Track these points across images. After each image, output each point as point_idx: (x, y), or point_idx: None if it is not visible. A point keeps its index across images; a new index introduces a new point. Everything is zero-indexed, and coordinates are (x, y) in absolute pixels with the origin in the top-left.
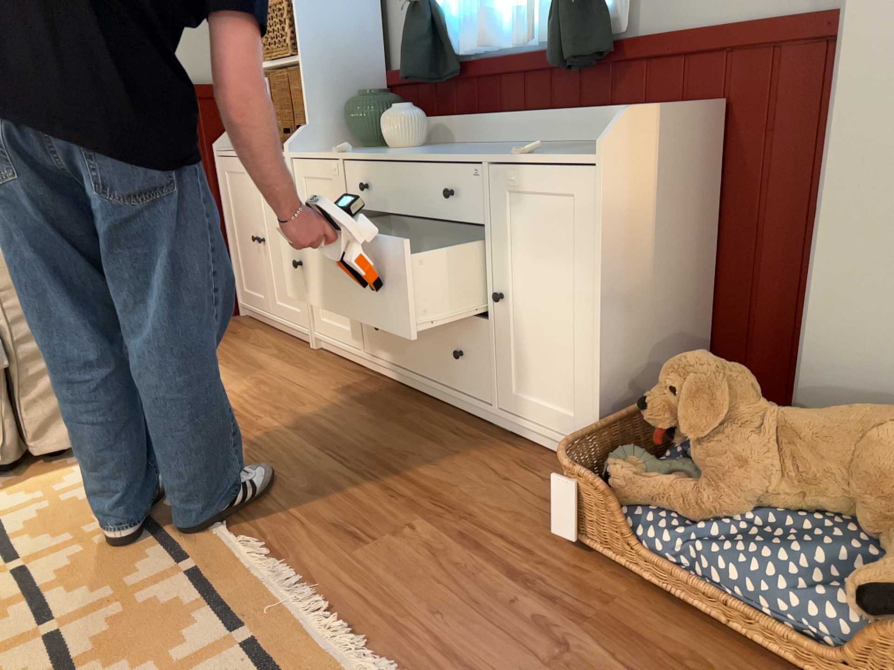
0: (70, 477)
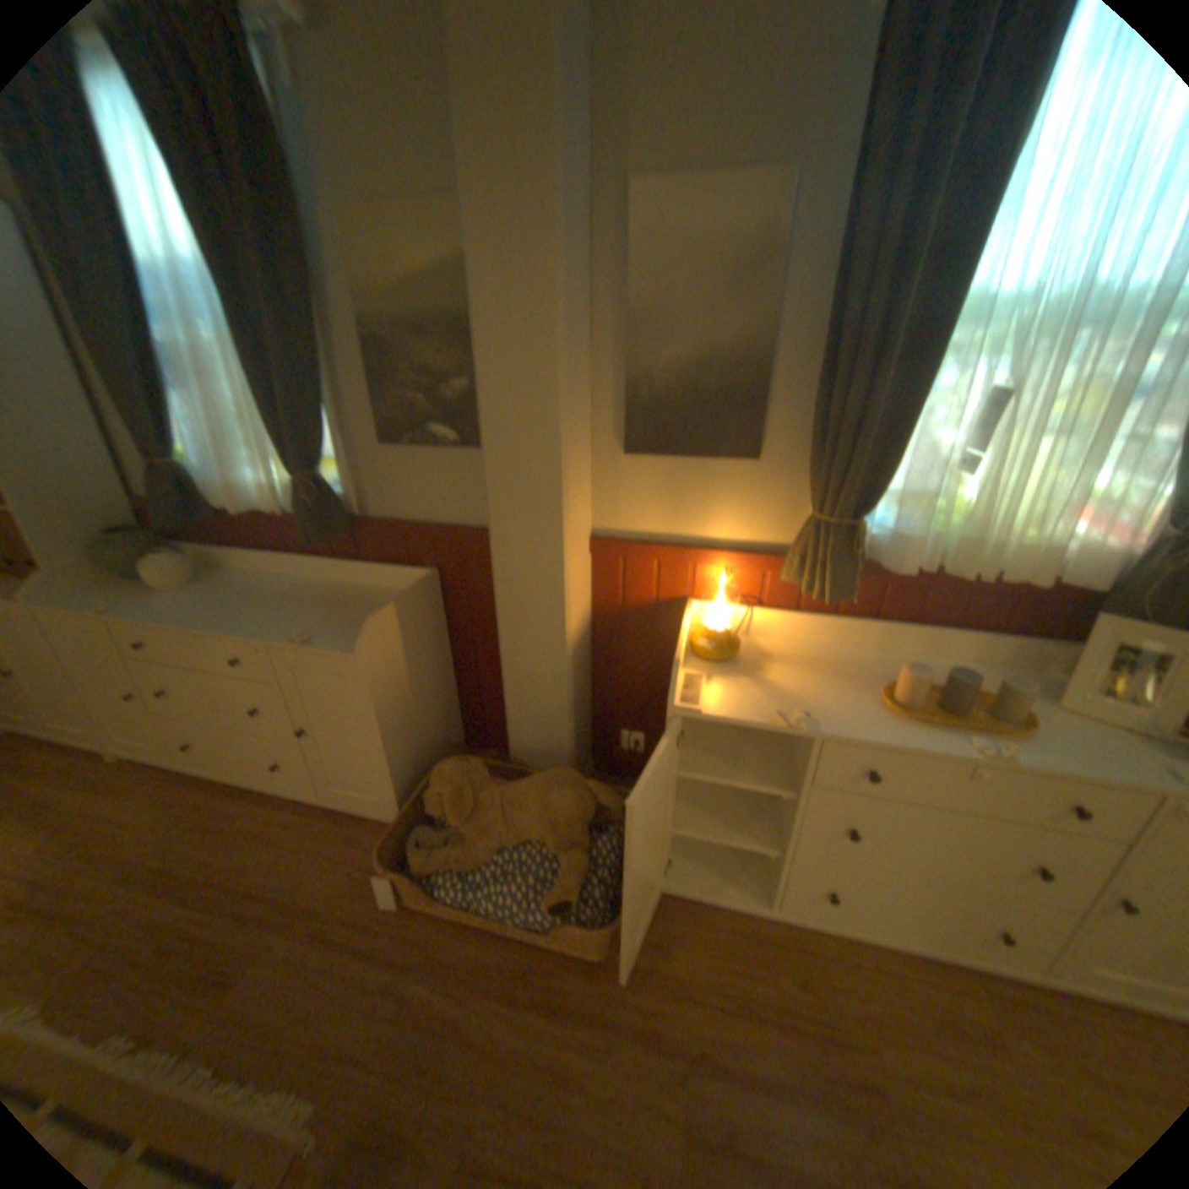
0: None
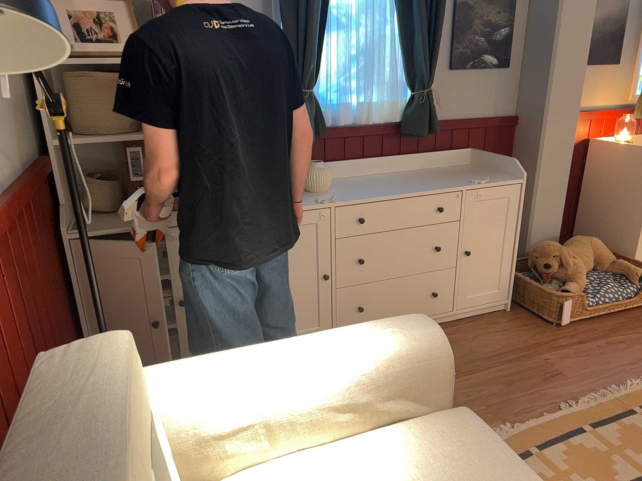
0: None
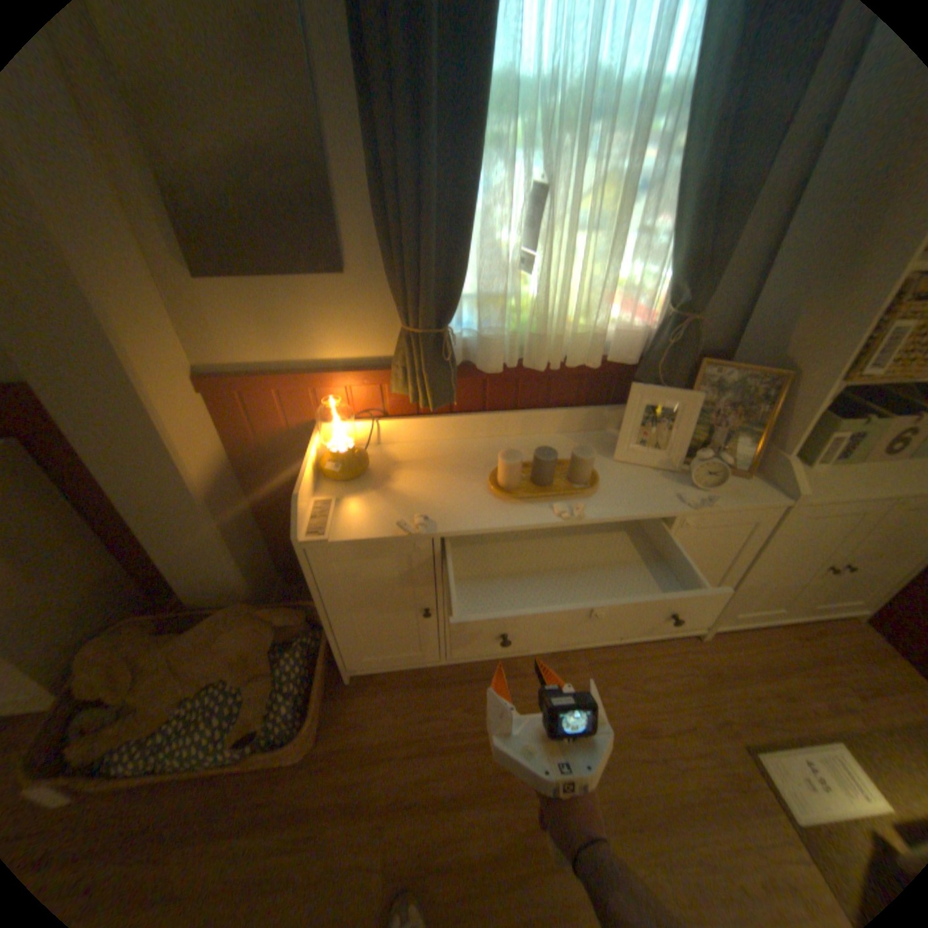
0: None
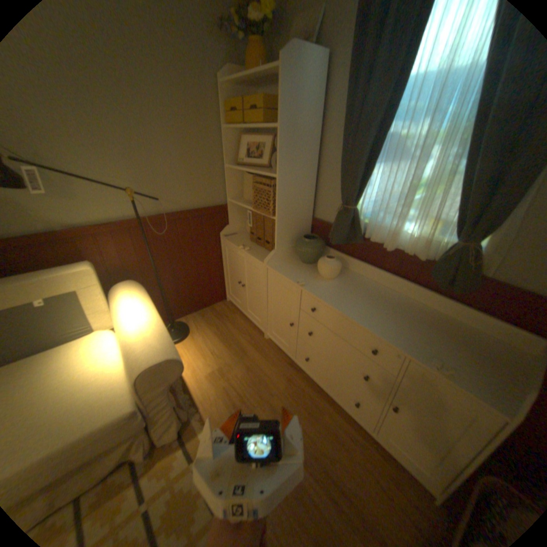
0: (175, 465)
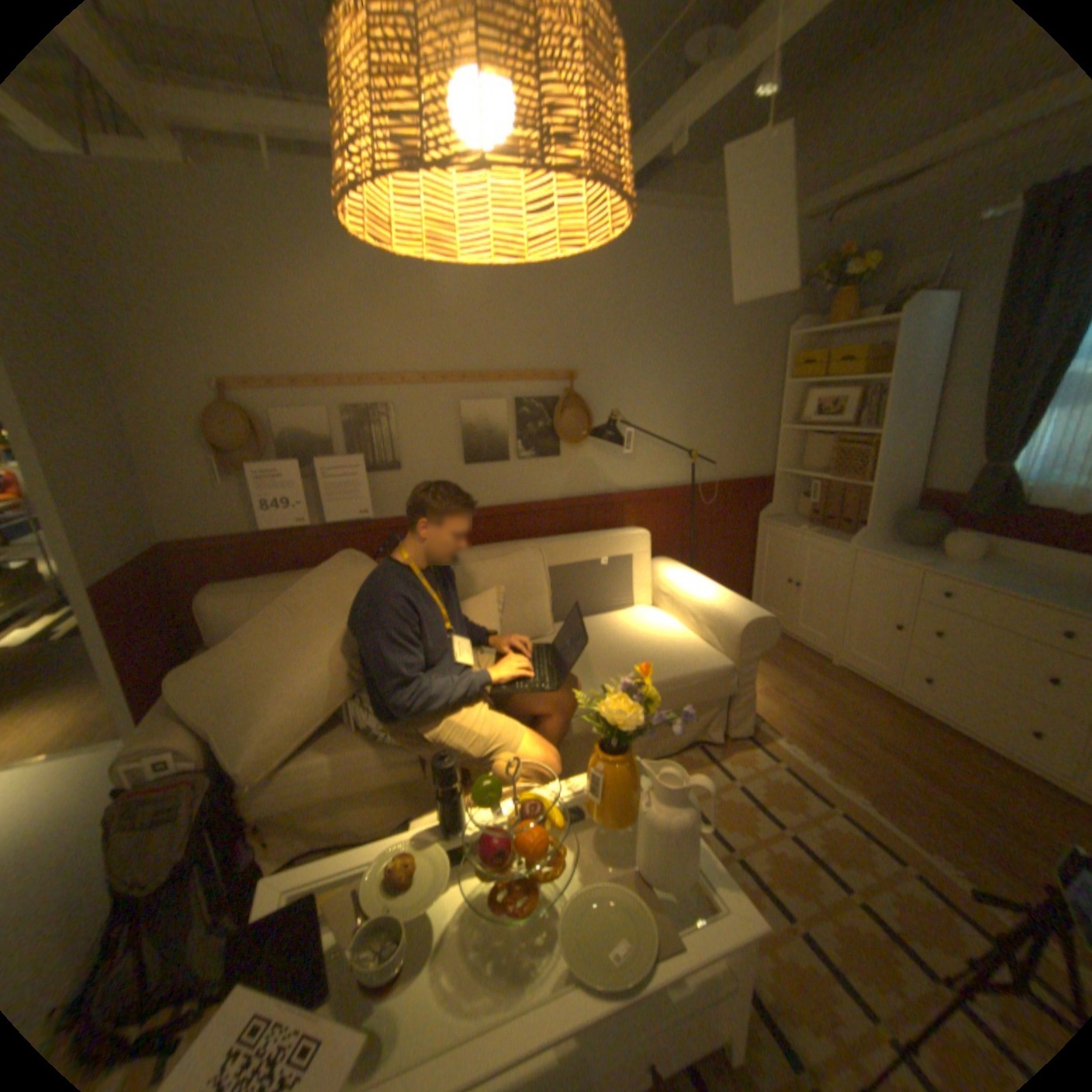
0: (759, 761)
